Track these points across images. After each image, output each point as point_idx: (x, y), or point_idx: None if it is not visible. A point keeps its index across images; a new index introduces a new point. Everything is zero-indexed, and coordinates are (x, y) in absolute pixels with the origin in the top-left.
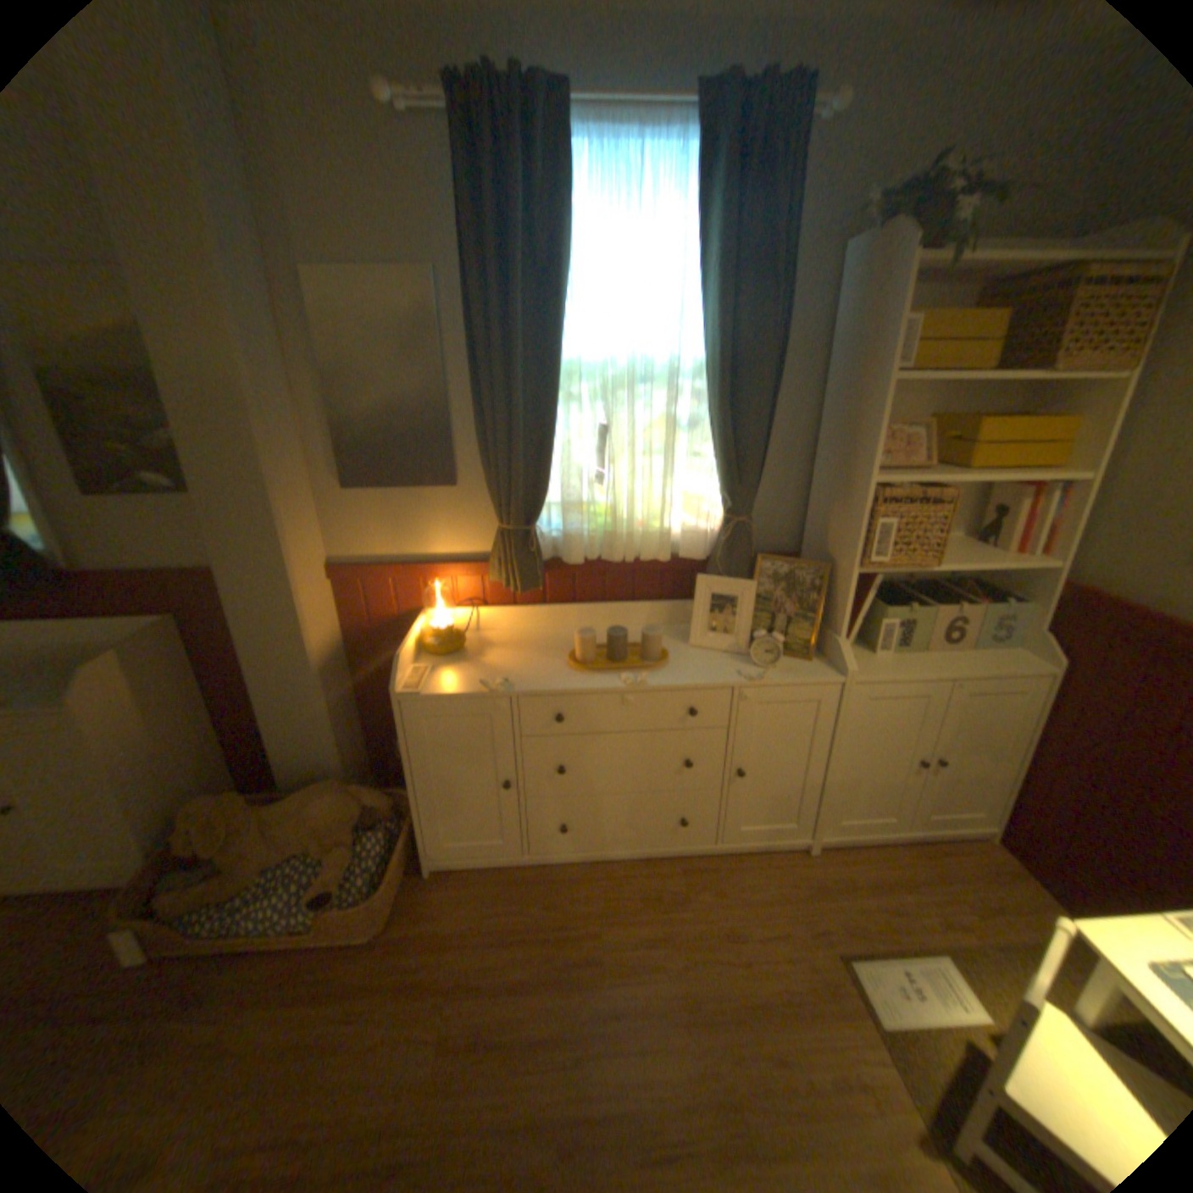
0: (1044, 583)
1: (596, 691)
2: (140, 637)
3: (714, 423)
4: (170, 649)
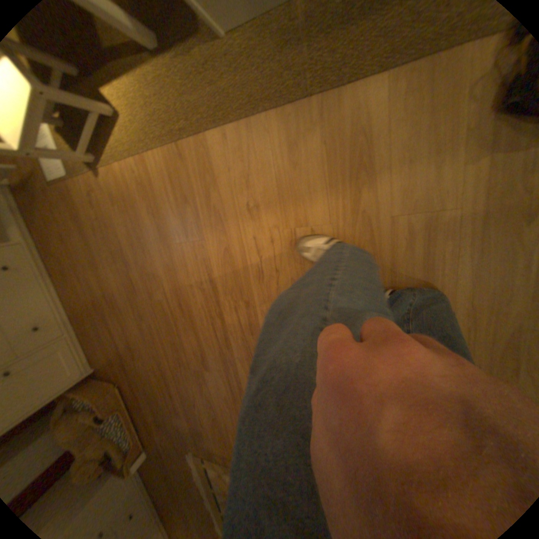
0: None
1: None
2: None
3: None
4: None
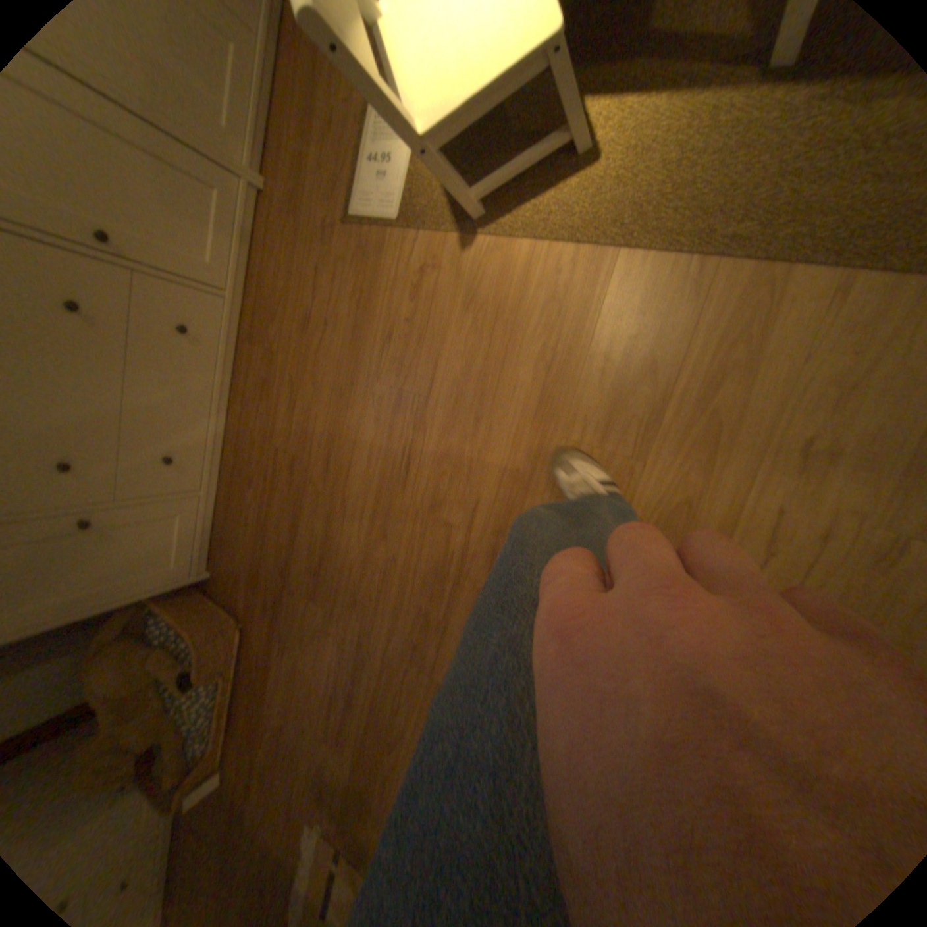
0: None
1: None
2: None
3: None
4: None
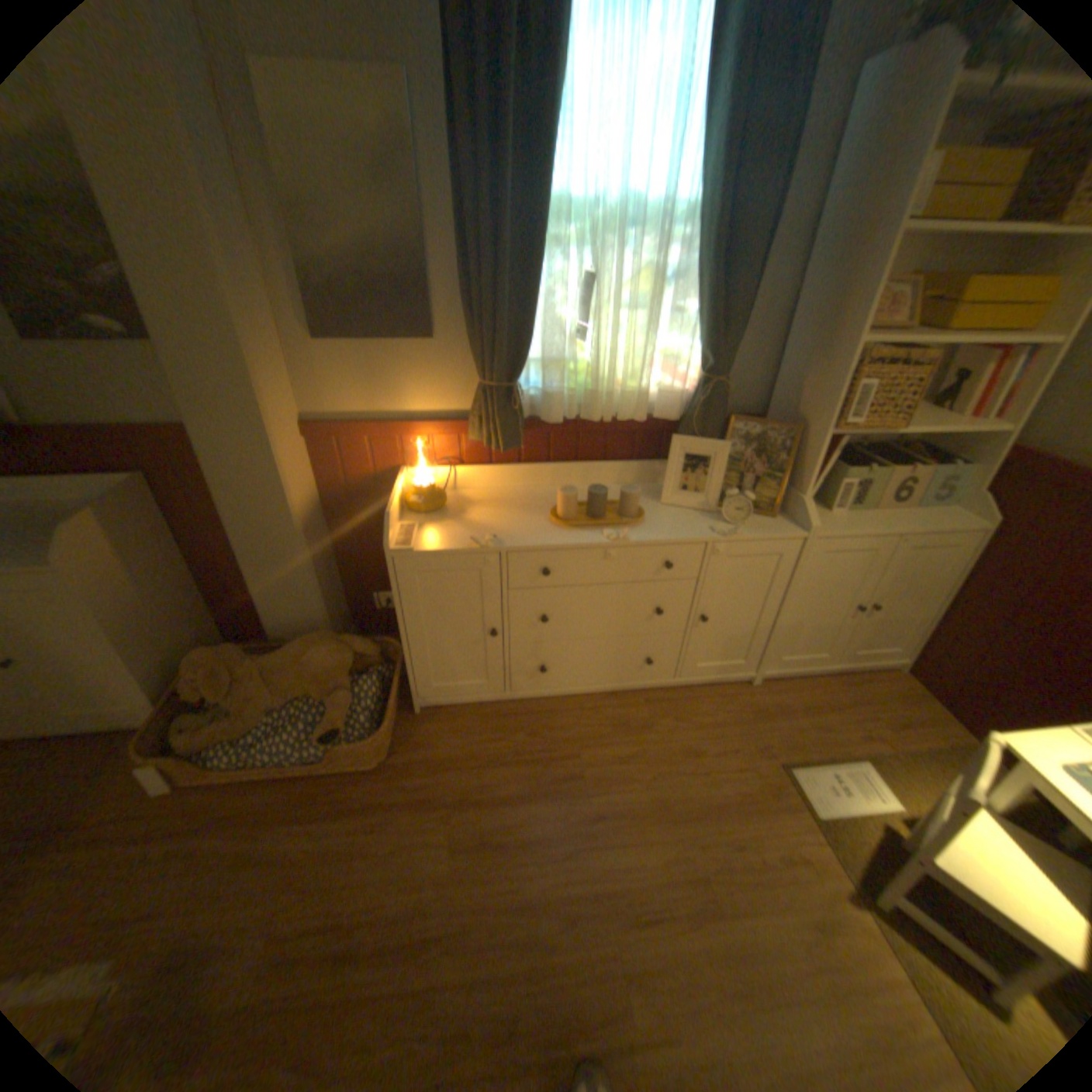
0: (991, 445)
1: (580, 546)
2: (114, 494)
3: (704, 274)
4: (145, 507)
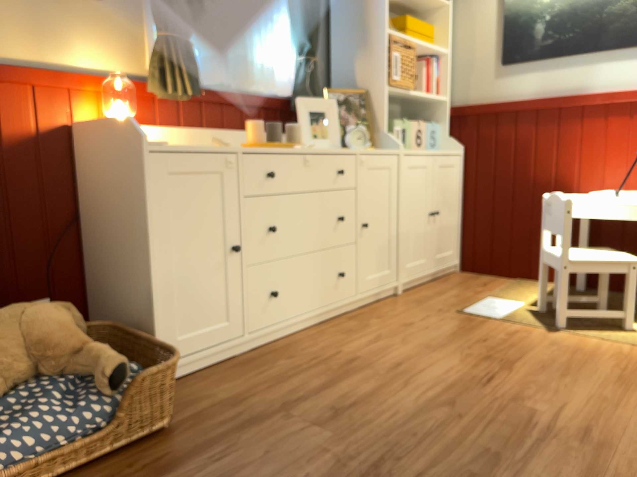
0: (440, 112)
1: (288, 153)
2: None
3: None
4: None
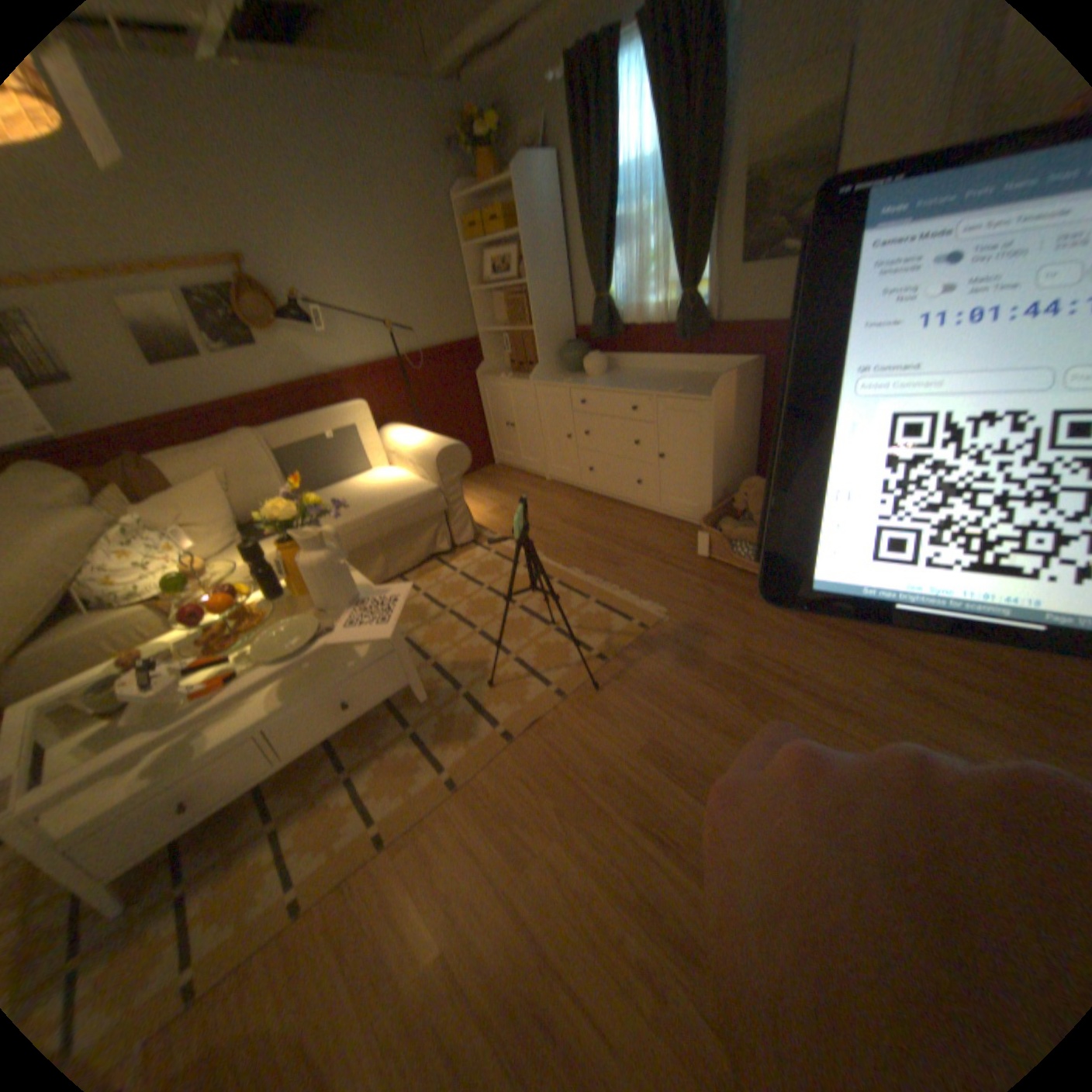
0: None
1: None
2: (749, 364)
3: None
4: (757, 379)
